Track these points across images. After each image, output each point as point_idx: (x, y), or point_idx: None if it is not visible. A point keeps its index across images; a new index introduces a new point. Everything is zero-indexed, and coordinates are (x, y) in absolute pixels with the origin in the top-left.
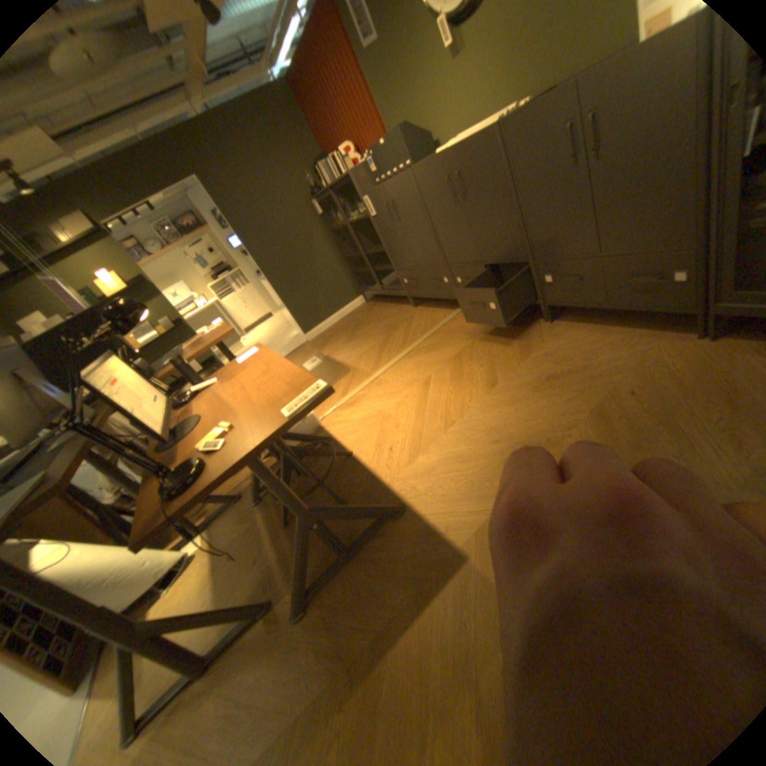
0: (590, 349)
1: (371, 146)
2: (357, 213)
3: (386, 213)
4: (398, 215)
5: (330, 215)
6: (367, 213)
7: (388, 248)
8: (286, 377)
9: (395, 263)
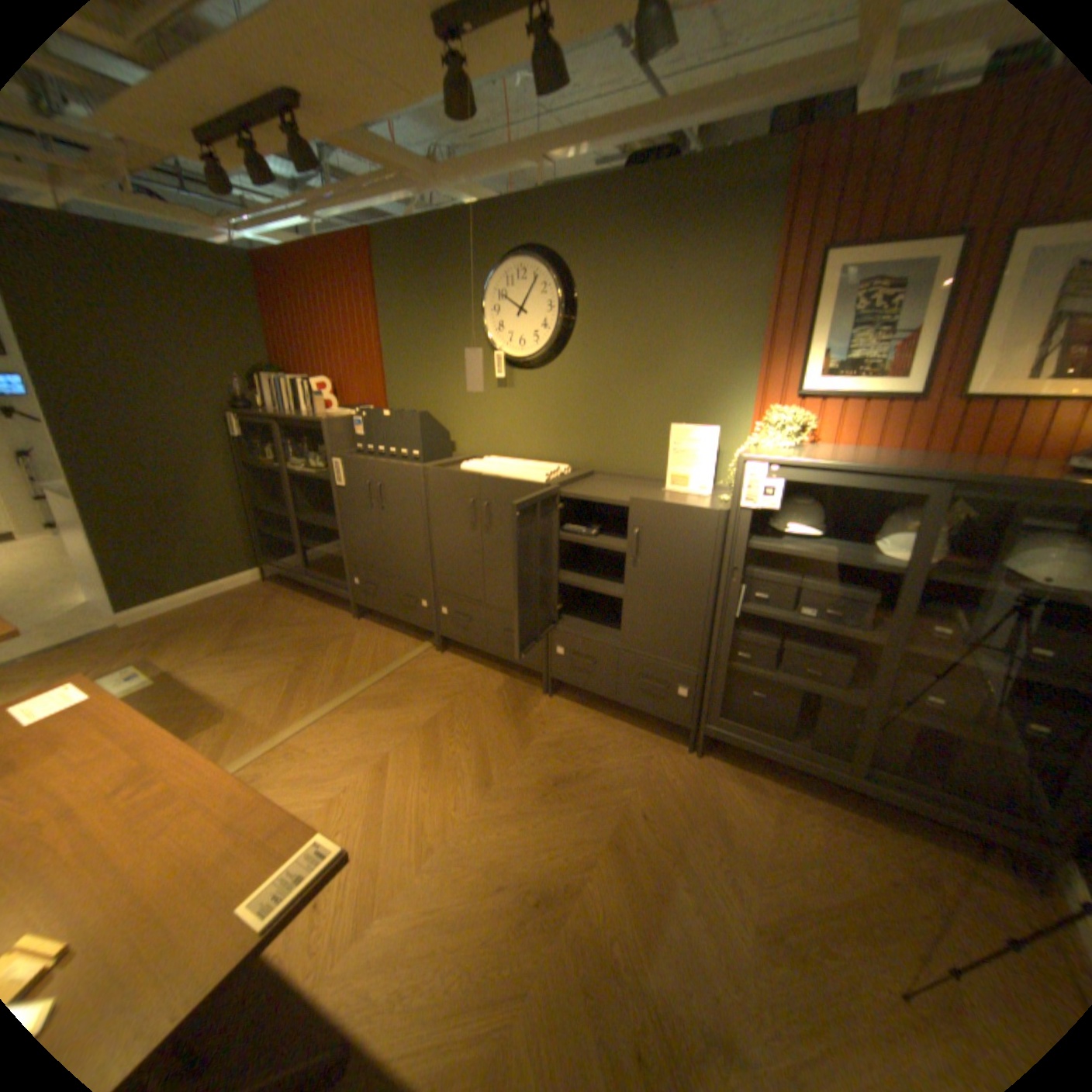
0: (594, 746)
1: (368, 409)
2: (304, 463)
3: (362, 492)
4: (382, 504)
5: (251, 443)
6: (326, 474)
7: (344, 532)
8: (213, 805)
9: (347, 553)
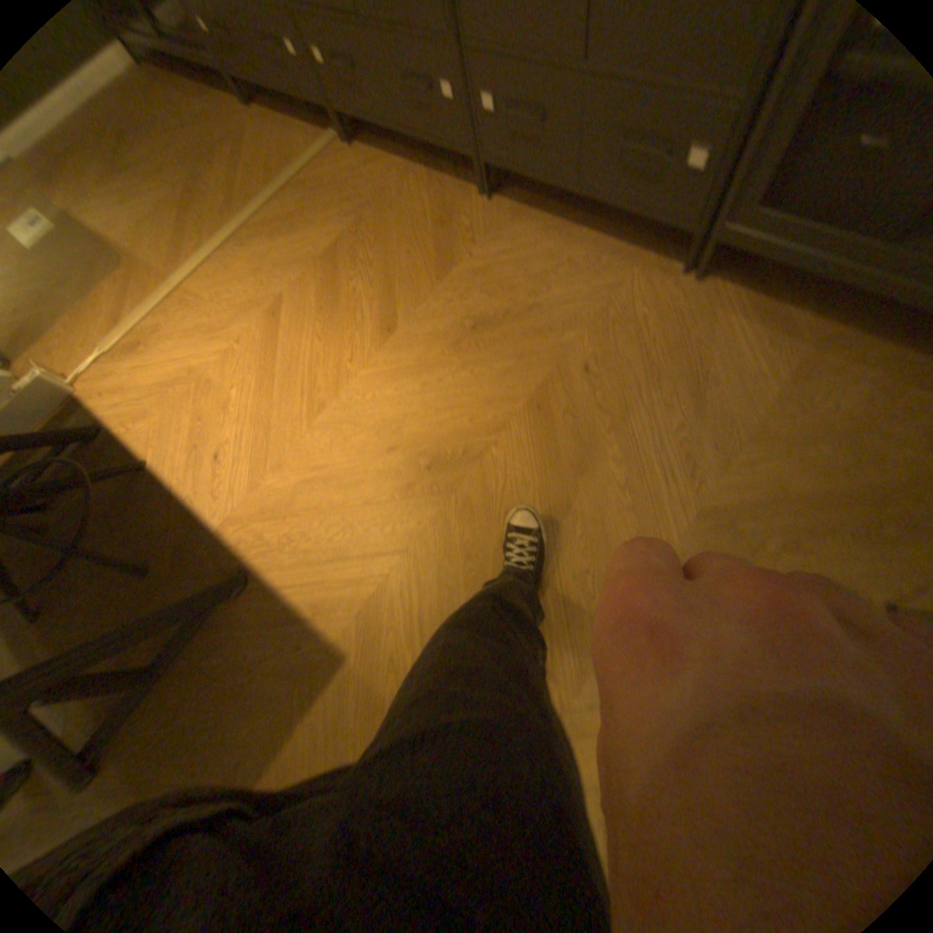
0: (540, 272)
1: None
2: None
3: None
4: None
5: None
6: None
7: None
8: None
9: None
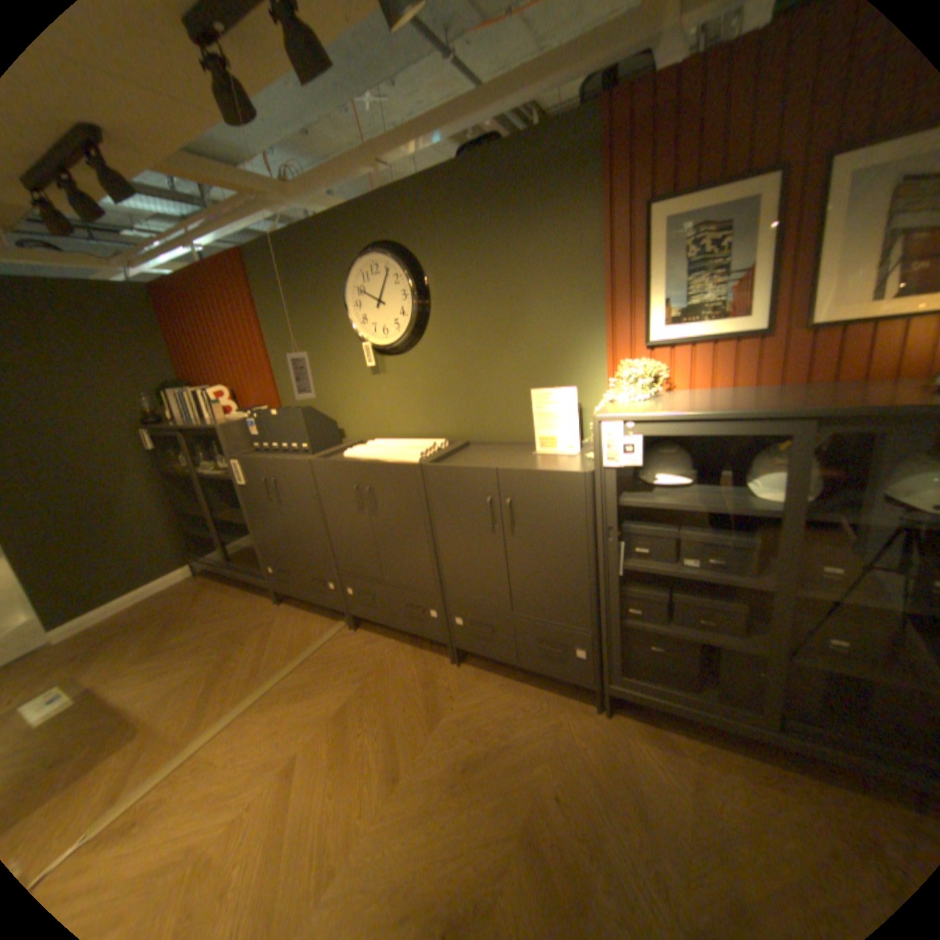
0: (502, 718)
1: (257, 410)
2: (213, 466)
3: (260, 488)
4: (279, 498)
5: (165, 453)
6: (230, 474)
7: (252, 526)
8: None
9: (258, 545)
